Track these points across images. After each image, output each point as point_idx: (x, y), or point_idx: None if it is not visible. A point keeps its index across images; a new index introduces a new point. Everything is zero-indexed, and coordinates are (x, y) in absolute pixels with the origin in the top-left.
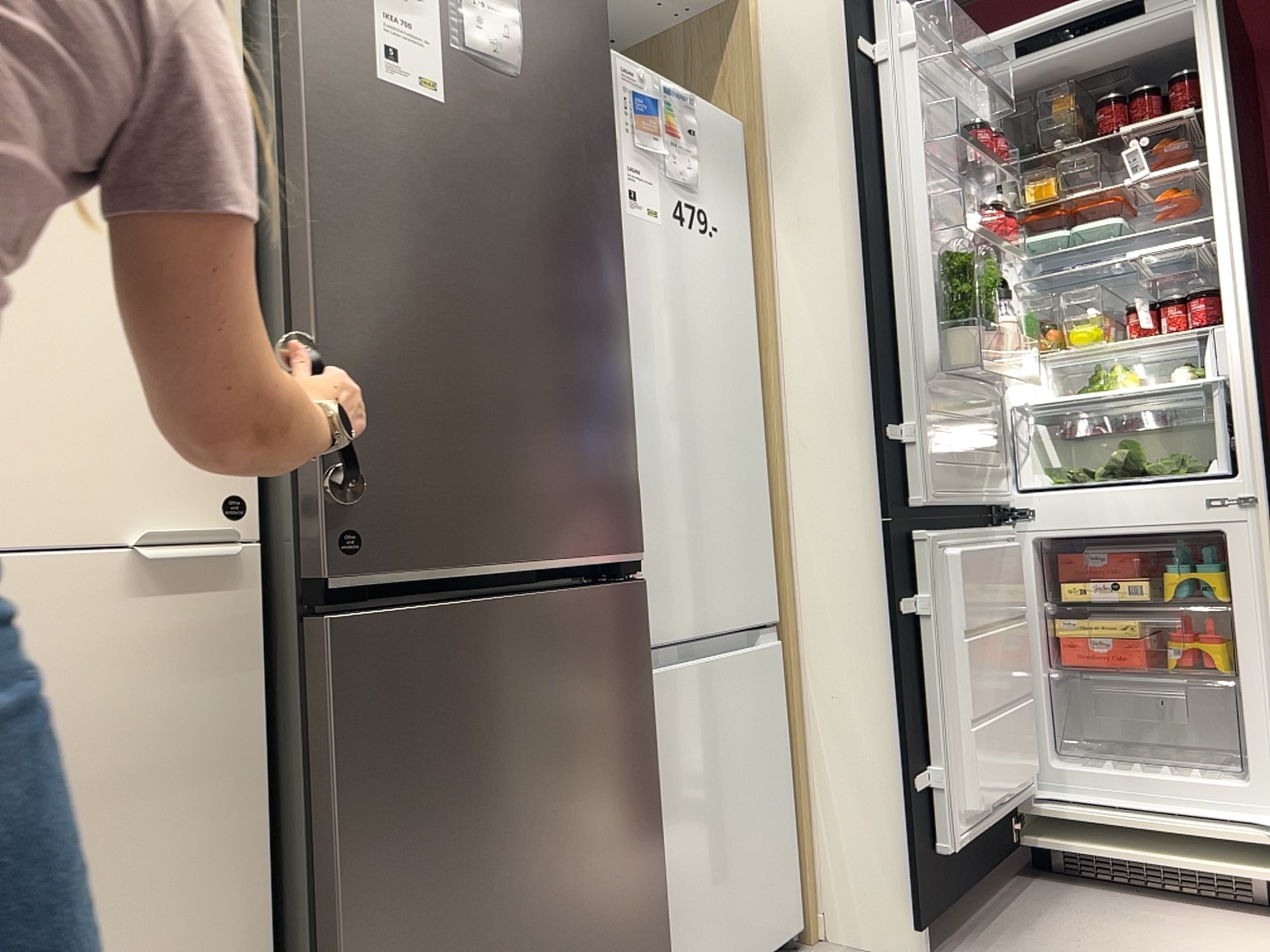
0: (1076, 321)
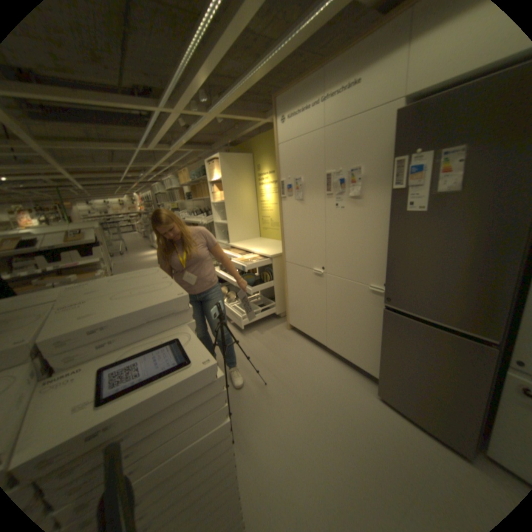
0: None
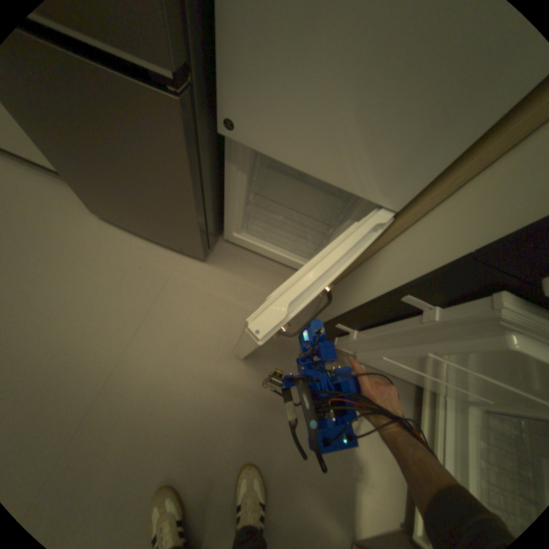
0: None
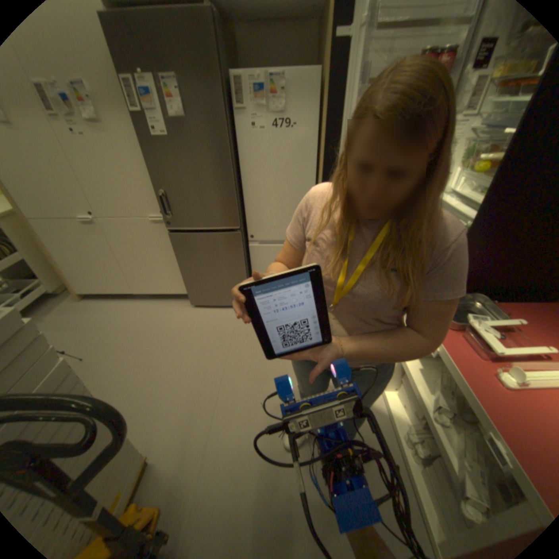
0: (479, 158)
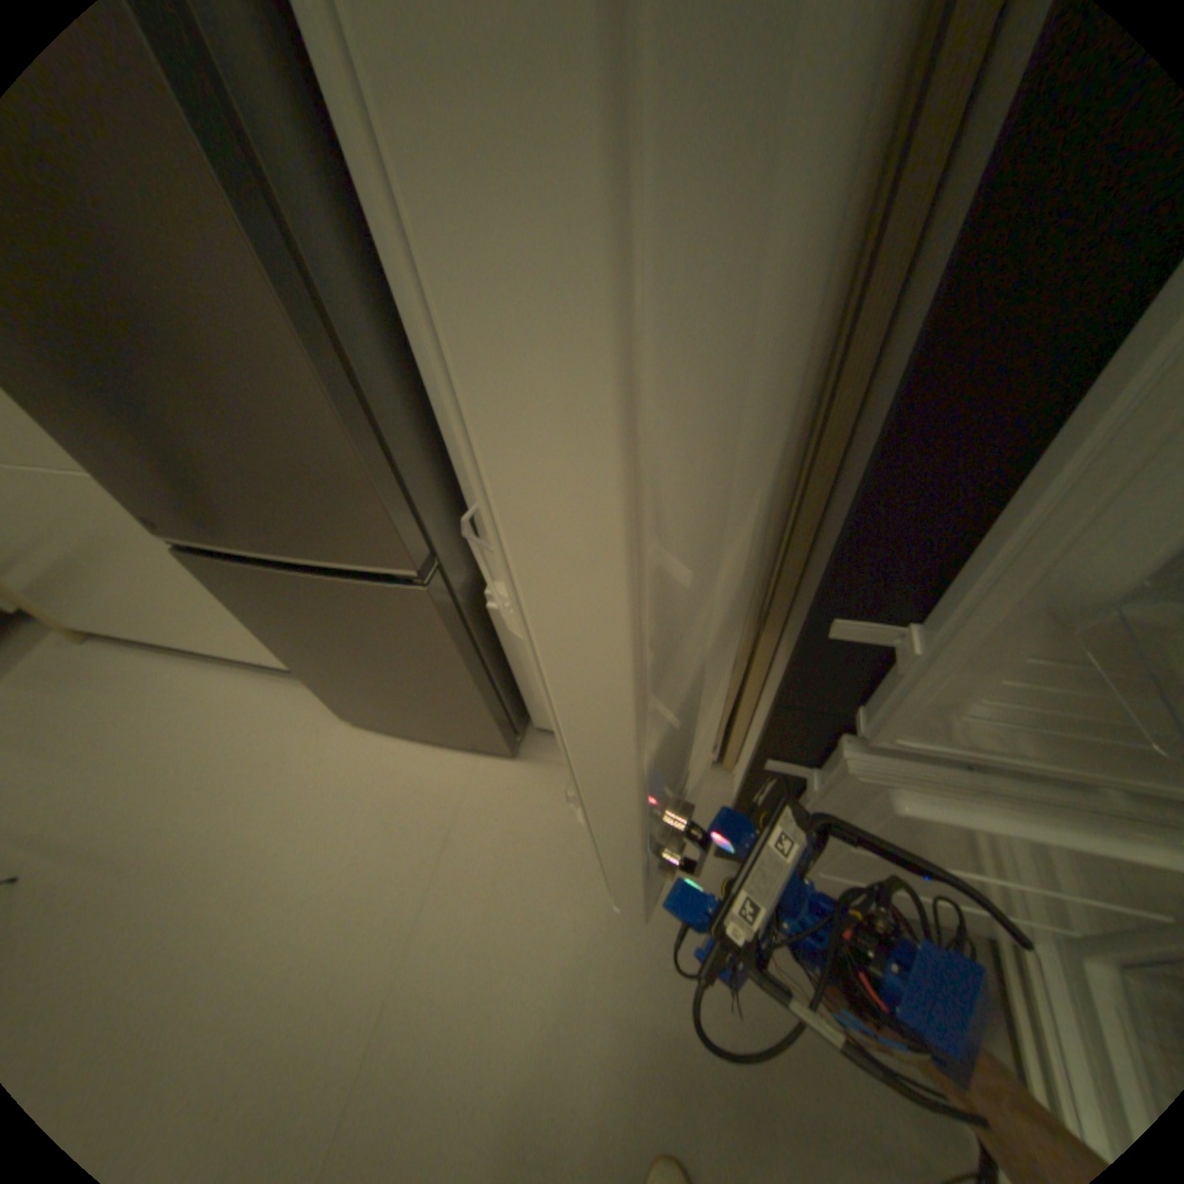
0: None
